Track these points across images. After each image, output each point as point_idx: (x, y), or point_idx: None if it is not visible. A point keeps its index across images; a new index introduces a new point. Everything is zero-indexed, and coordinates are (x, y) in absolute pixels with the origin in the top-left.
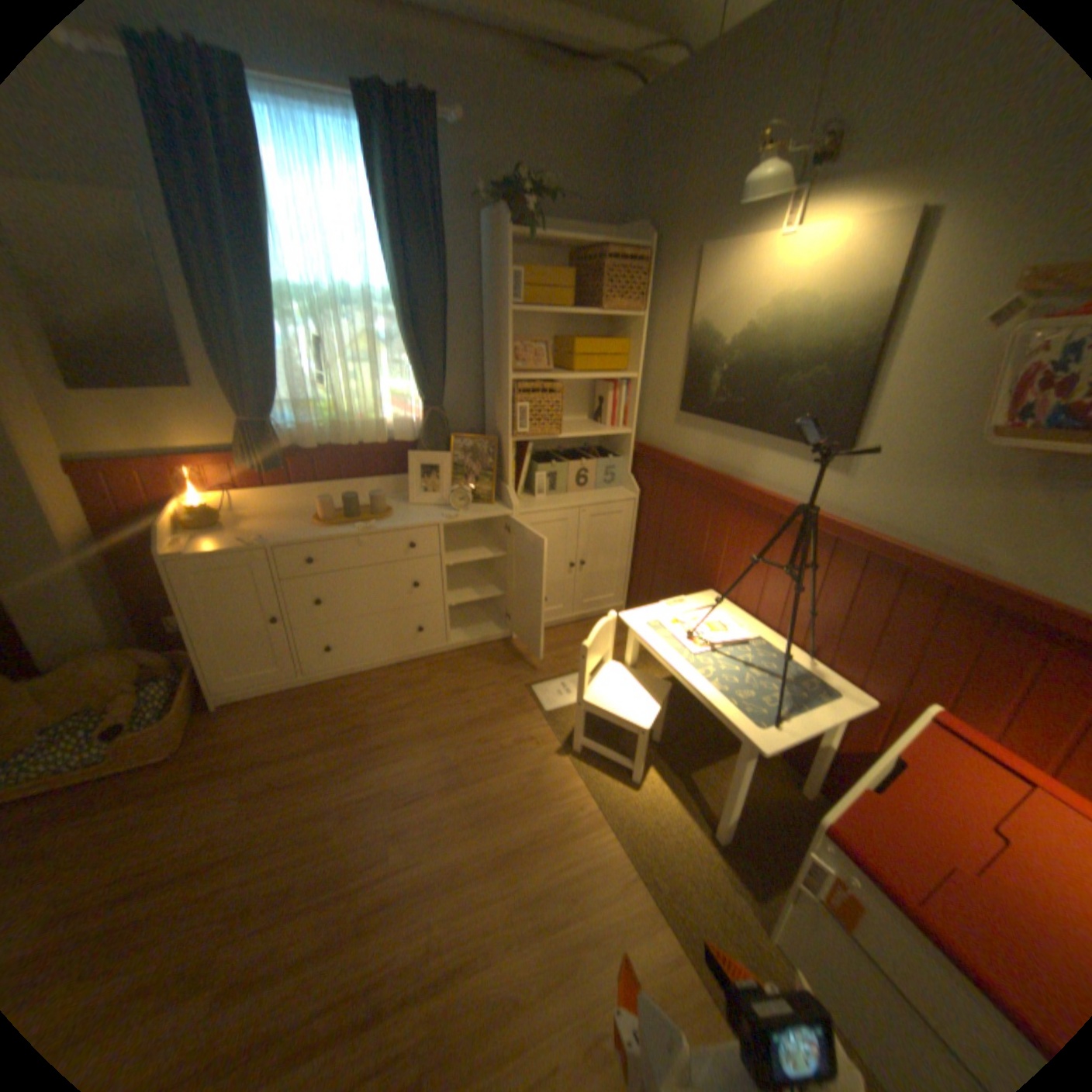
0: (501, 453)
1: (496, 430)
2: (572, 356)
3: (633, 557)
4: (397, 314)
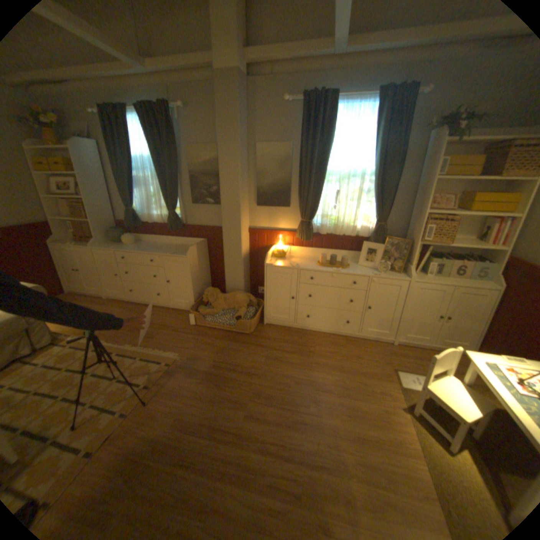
0: (412, 248)
1: (412, 237)
2: (472, 202)
3: (491, 326)
4: (374, 180)
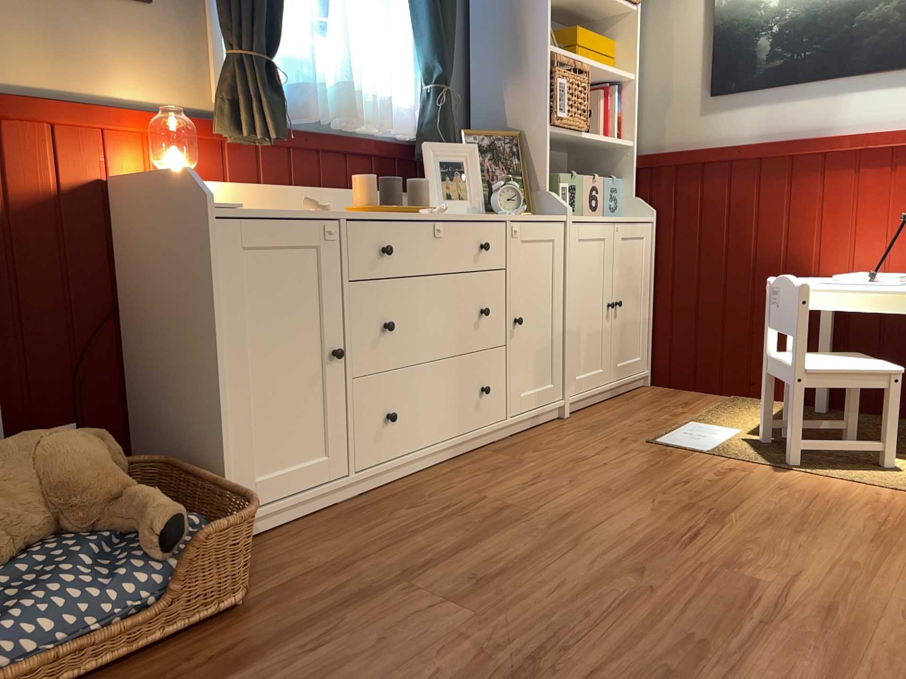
0: (524, 151)
1: (509, 126)
2: (575, 47)
3: (655, 299)
4: None
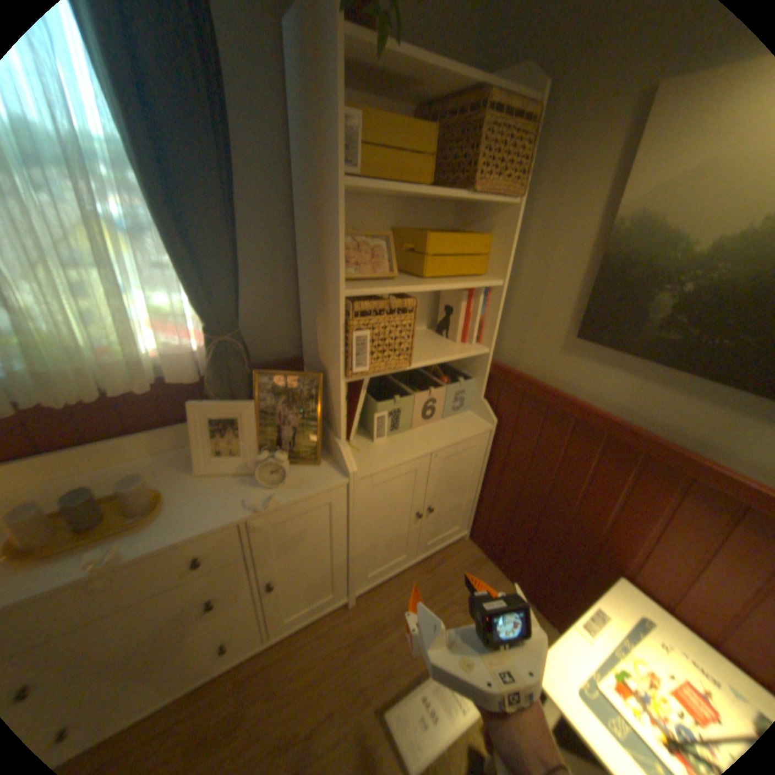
0: (329, 392)
1: (321, 359)
2: (424, 257)
3: (484, 488)
4: (139, 183)
